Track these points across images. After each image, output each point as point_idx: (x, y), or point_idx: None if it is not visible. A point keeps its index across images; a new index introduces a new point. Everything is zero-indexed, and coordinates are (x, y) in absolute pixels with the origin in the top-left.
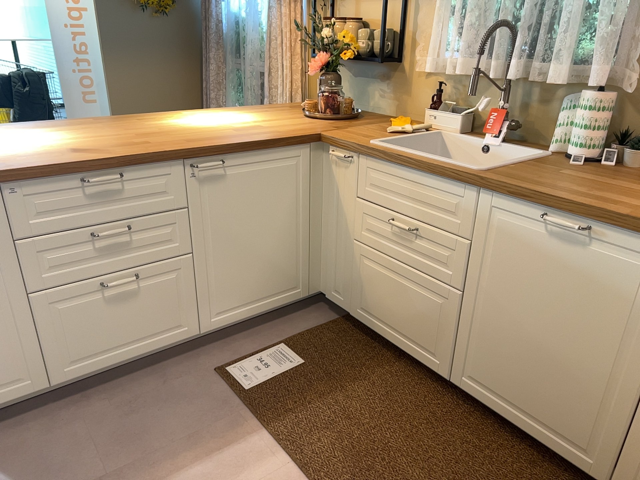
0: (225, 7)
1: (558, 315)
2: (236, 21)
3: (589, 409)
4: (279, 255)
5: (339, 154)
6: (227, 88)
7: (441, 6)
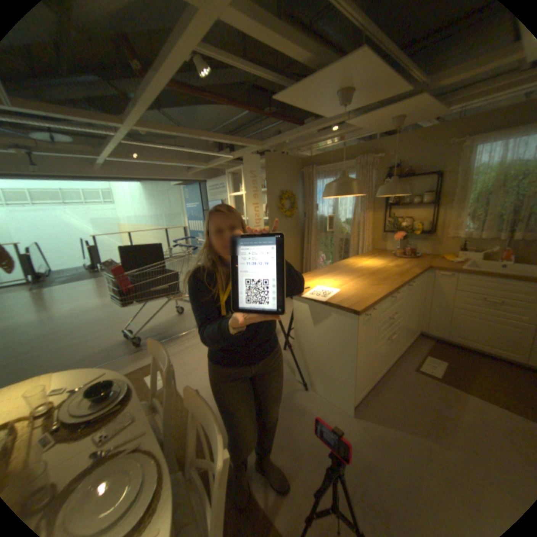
0: (316, 212)
1: None
2: (324, 217)
3: None
4: (417, 317)
5: (447, 273)
6: (317, 245)
7: (462, 211)
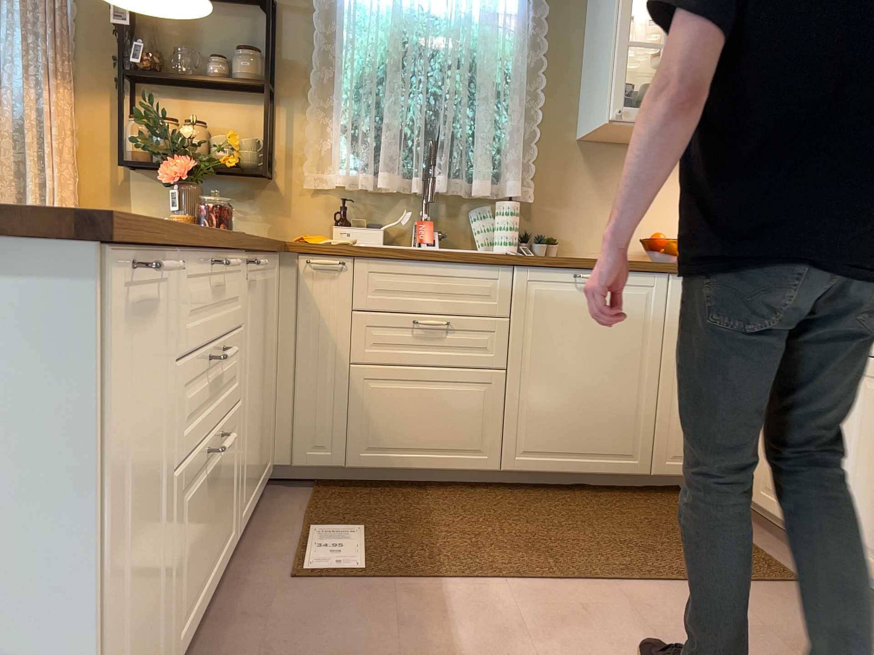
0: None
1: (596, 353)
2: None
3: (630, 418)
4: (265, 408)
5: (328, 261)
6: None
7: (330, 122)
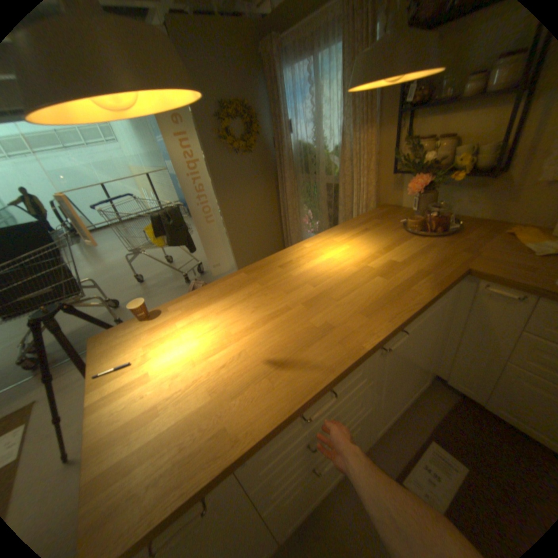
0: (291, 136)
1: None
2: (302, 146)
3: None
4: (423, 371)
5: (509, 295)
6: (298, 196)
7: None
